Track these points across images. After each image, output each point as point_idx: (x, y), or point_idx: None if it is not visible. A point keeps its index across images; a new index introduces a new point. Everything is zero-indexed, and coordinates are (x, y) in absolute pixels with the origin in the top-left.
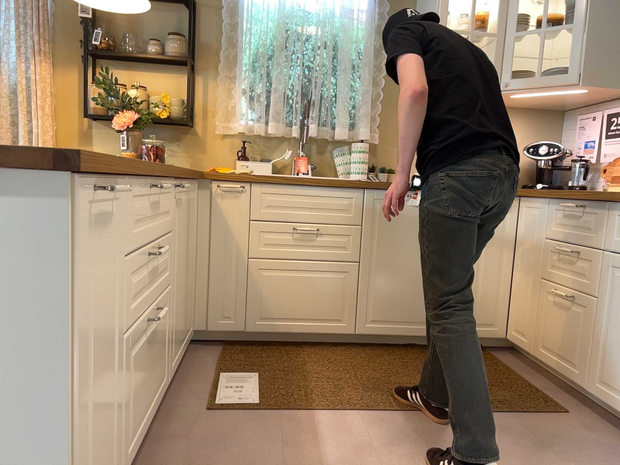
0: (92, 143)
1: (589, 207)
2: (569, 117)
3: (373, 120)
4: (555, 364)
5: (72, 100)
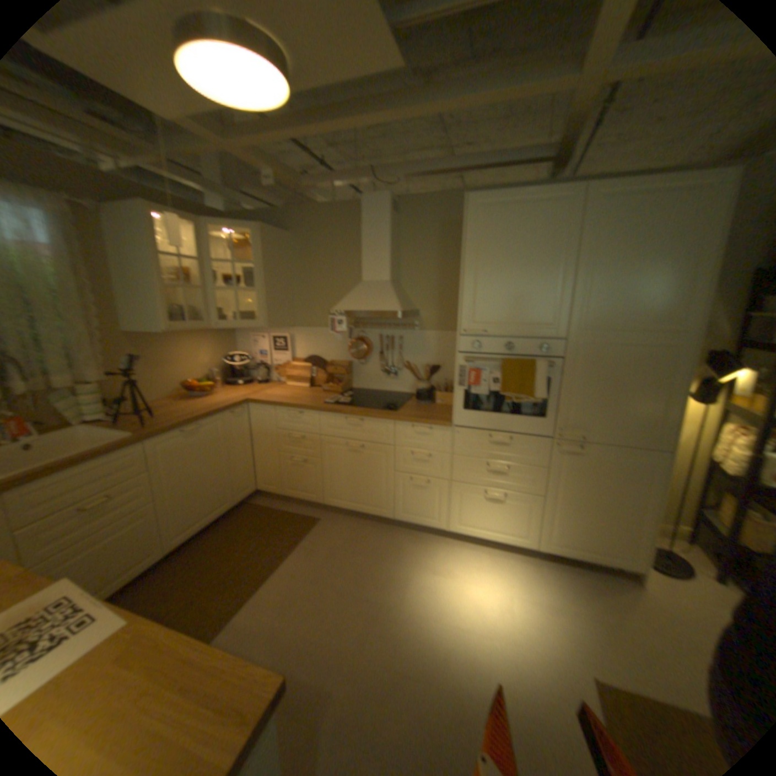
0: None
1: (306, 413)
2: (241, 332)
3: (93, 361)
4: (300, 497)
5: None
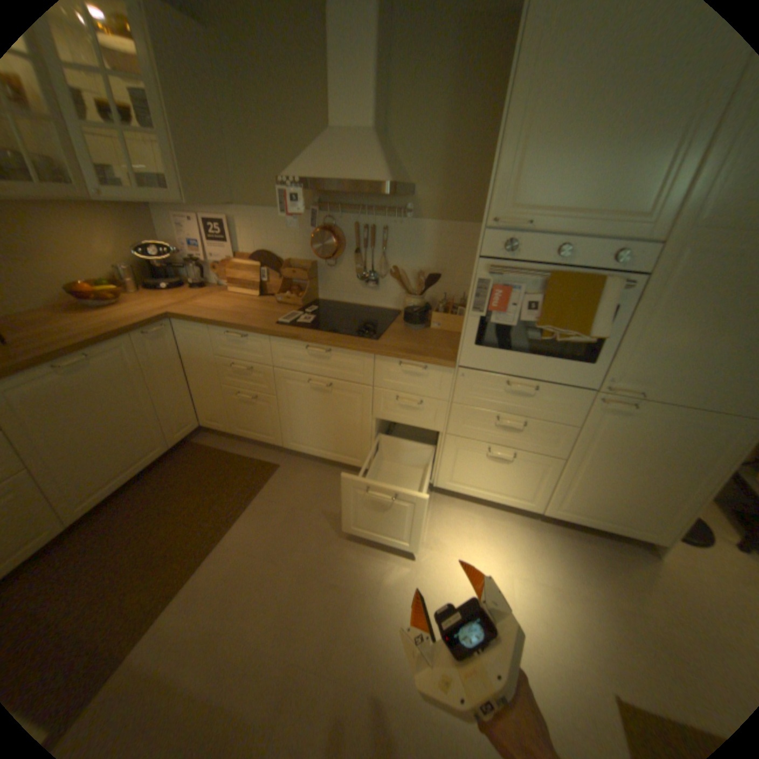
0: None
1: (250, 336)
2: (155, 208)
3: None
4: (253, 436)
5: None
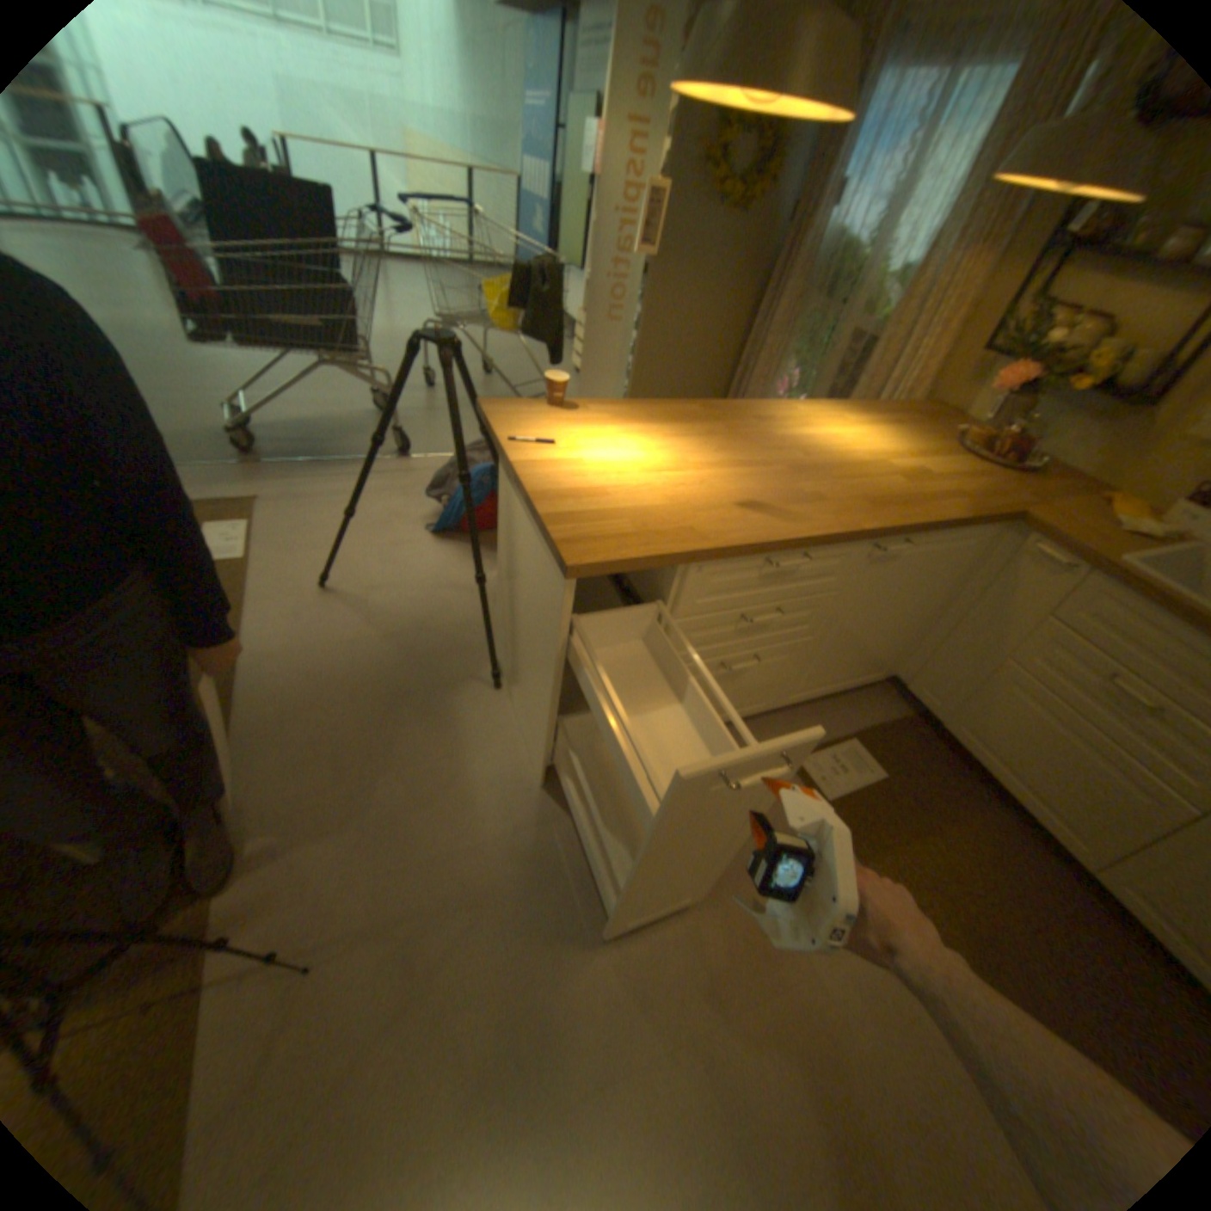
0: (983, 381)
1: None
2: None
3: None
4: None
5: (996, 310)
